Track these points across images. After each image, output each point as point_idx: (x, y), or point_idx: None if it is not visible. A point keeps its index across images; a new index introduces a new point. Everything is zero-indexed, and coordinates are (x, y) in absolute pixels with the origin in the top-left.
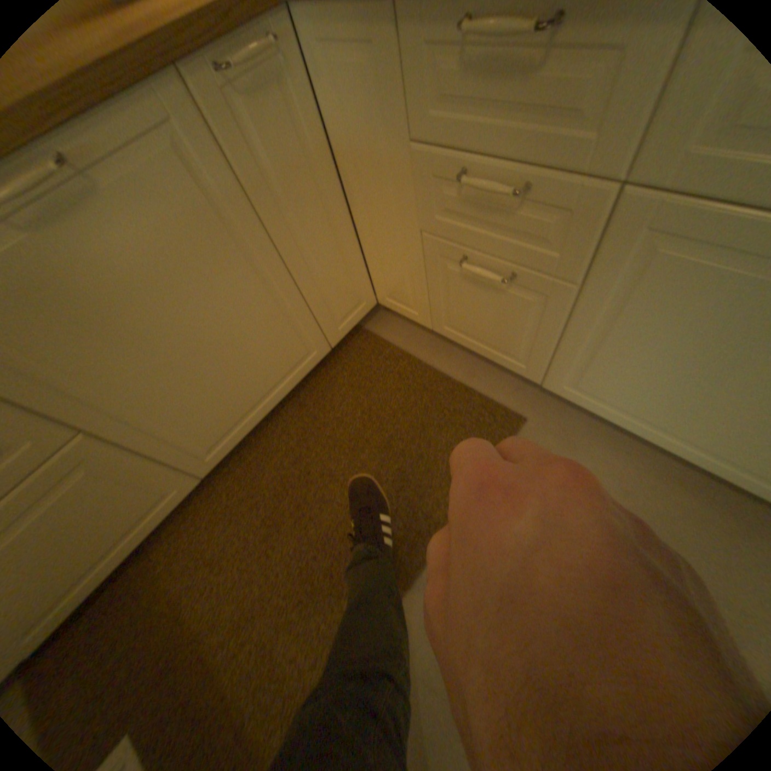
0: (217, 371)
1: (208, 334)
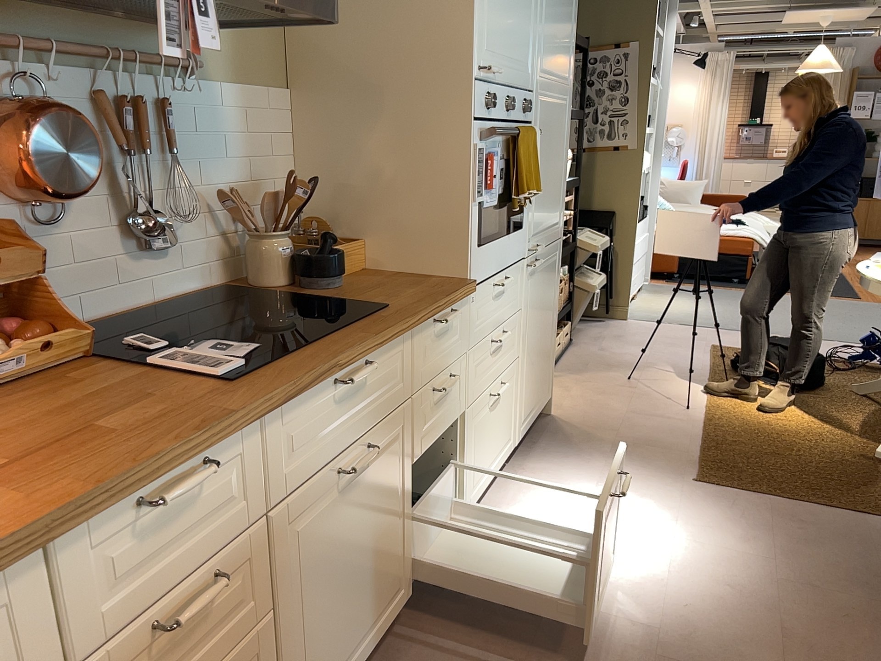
0: None
1: None
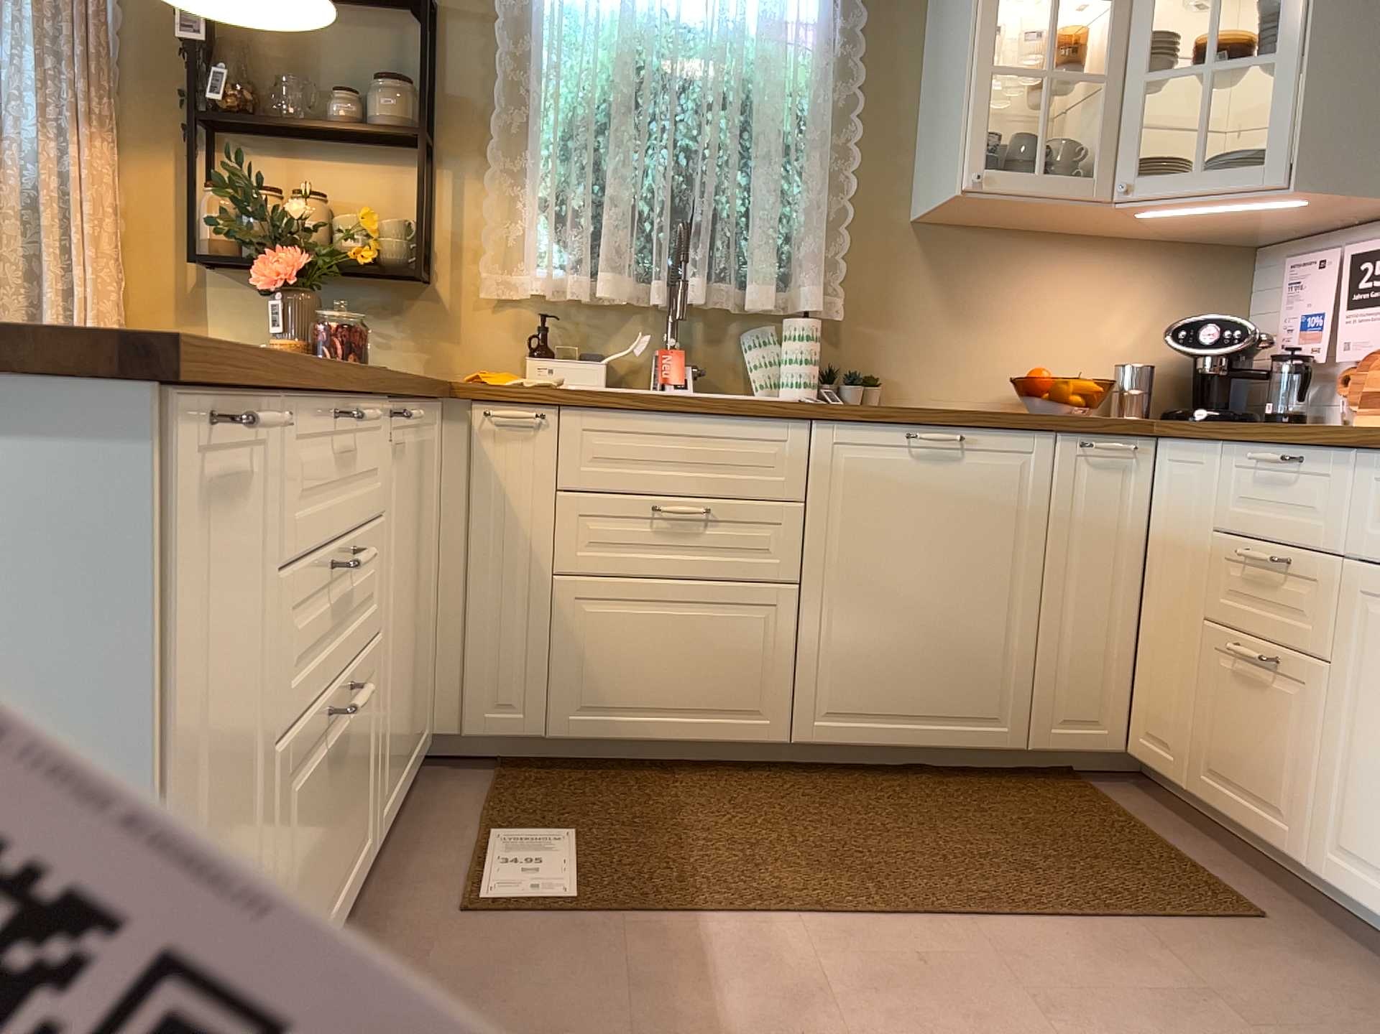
0: (915, 637)
1: (939, 598)
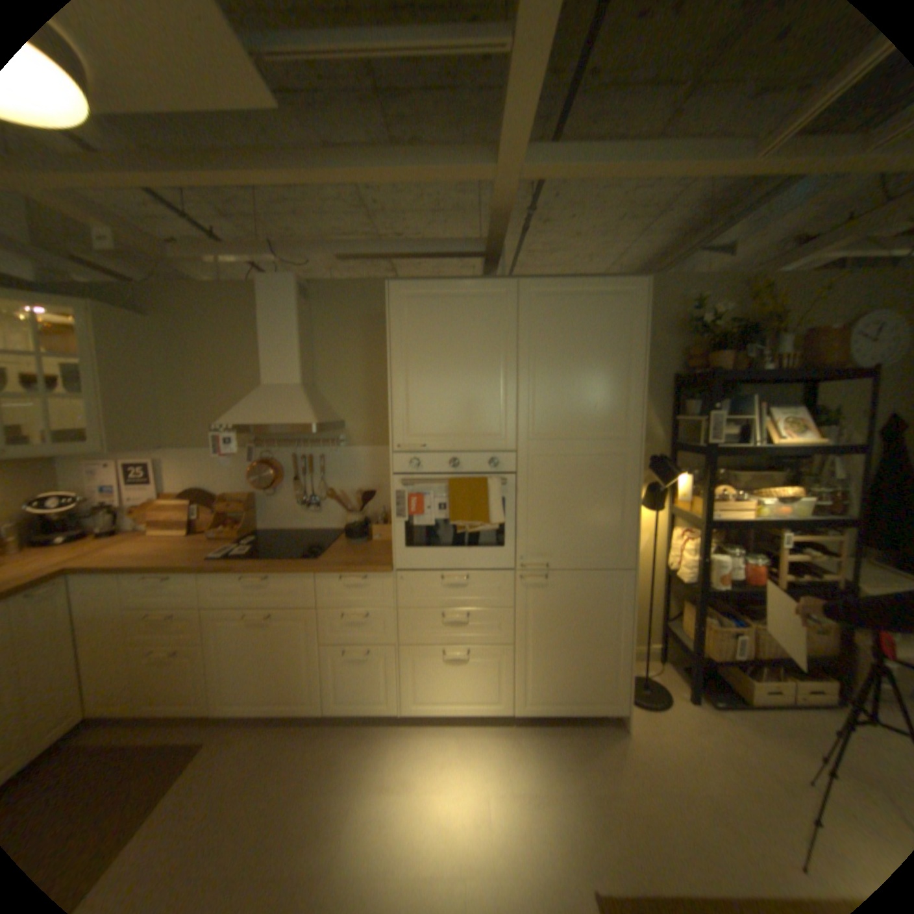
0: None
1: None
